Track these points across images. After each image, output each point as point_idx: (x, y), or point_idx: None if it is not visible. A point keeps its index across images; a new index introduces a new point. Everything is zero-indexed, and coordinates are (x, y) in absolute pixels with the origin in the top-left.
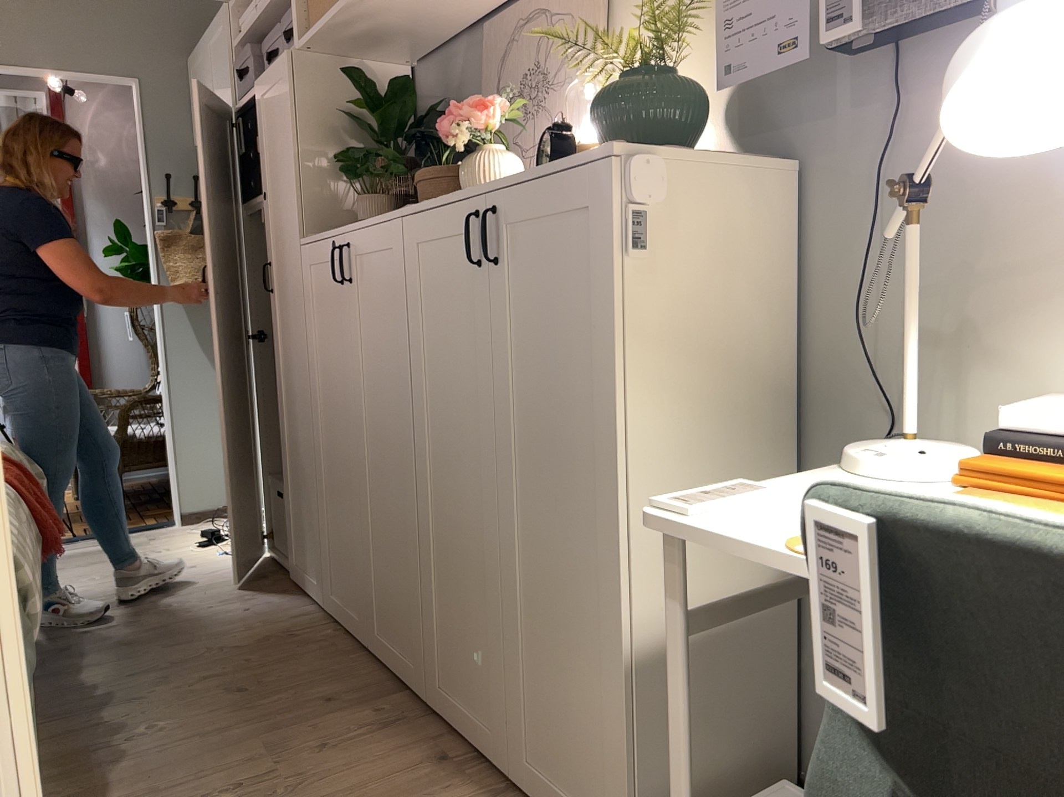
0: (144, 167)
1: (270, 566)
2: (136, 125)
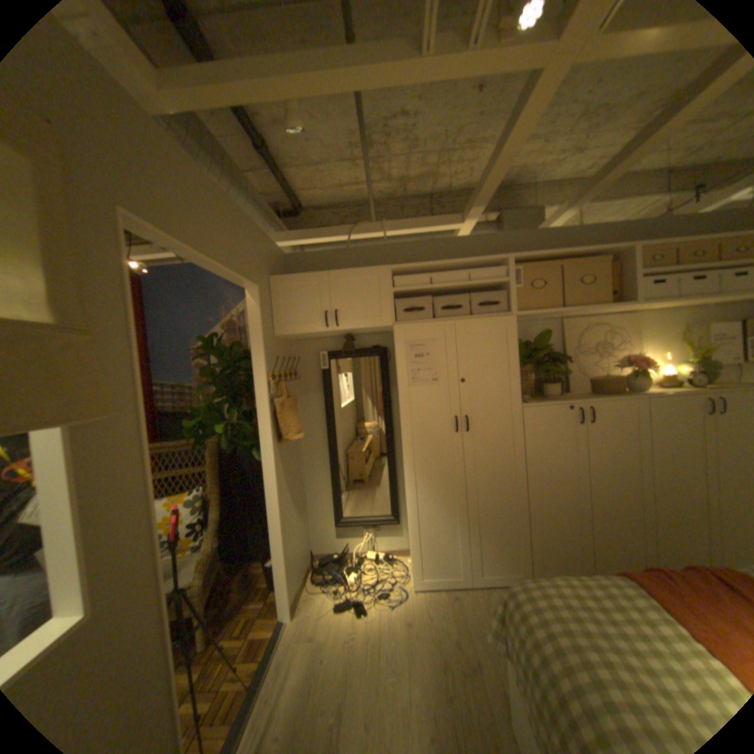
0: (263, 352)
1: (438, 594)
2: (254, 319)
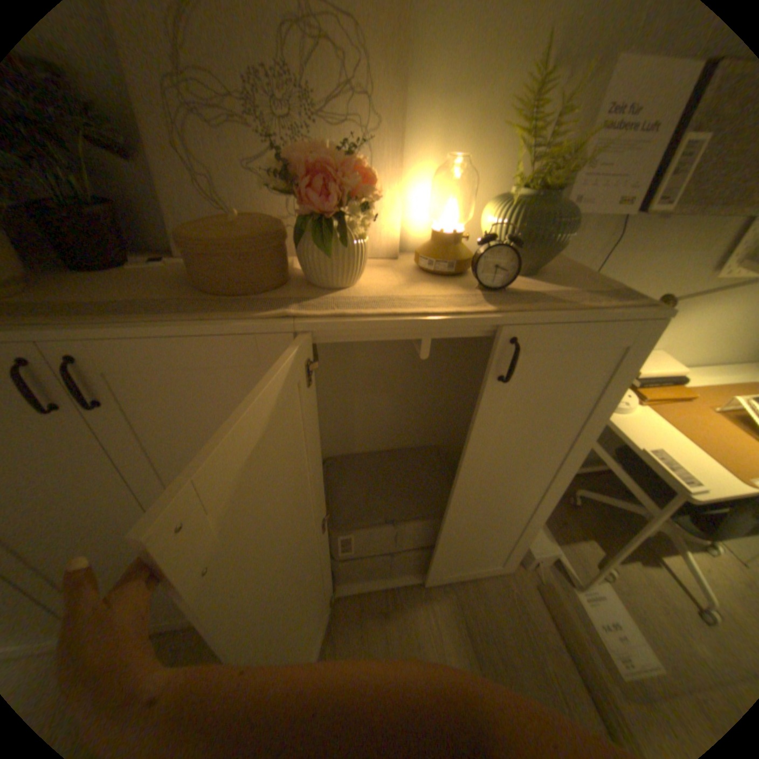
0: None
1: None
2: None
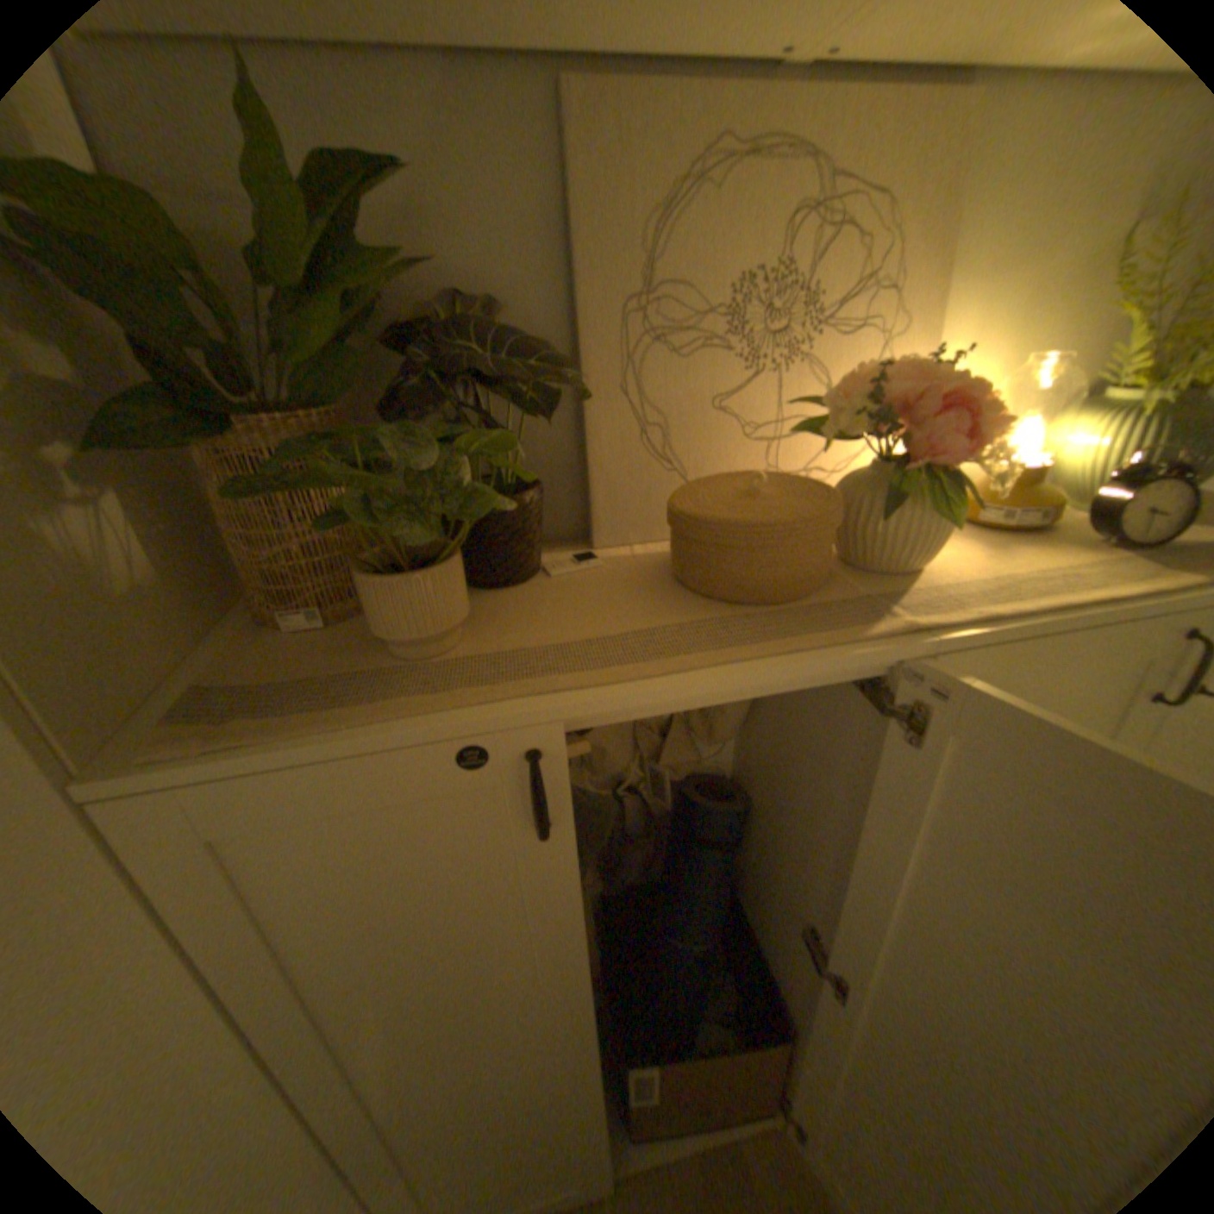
0: None
1: None
2: None
